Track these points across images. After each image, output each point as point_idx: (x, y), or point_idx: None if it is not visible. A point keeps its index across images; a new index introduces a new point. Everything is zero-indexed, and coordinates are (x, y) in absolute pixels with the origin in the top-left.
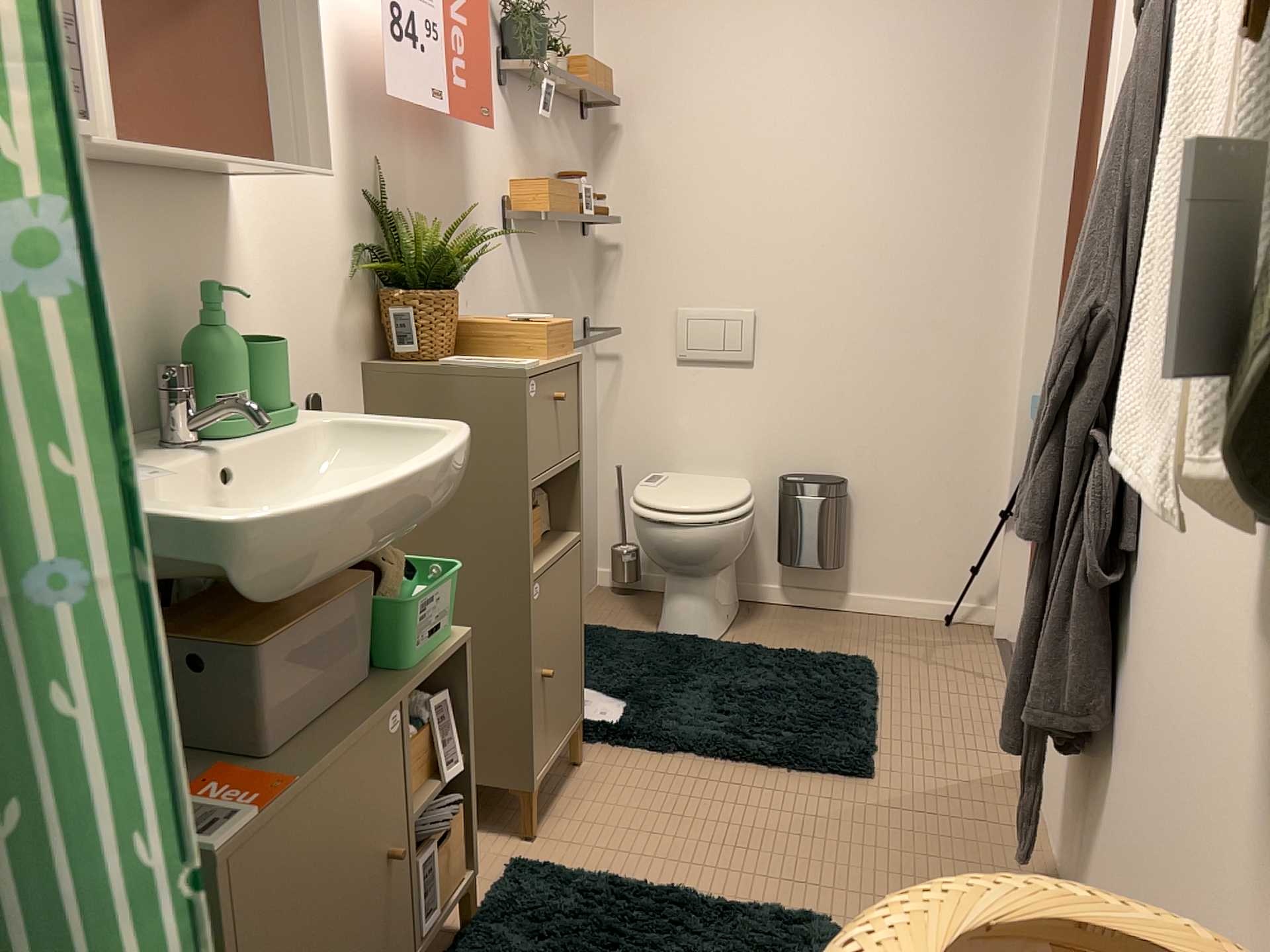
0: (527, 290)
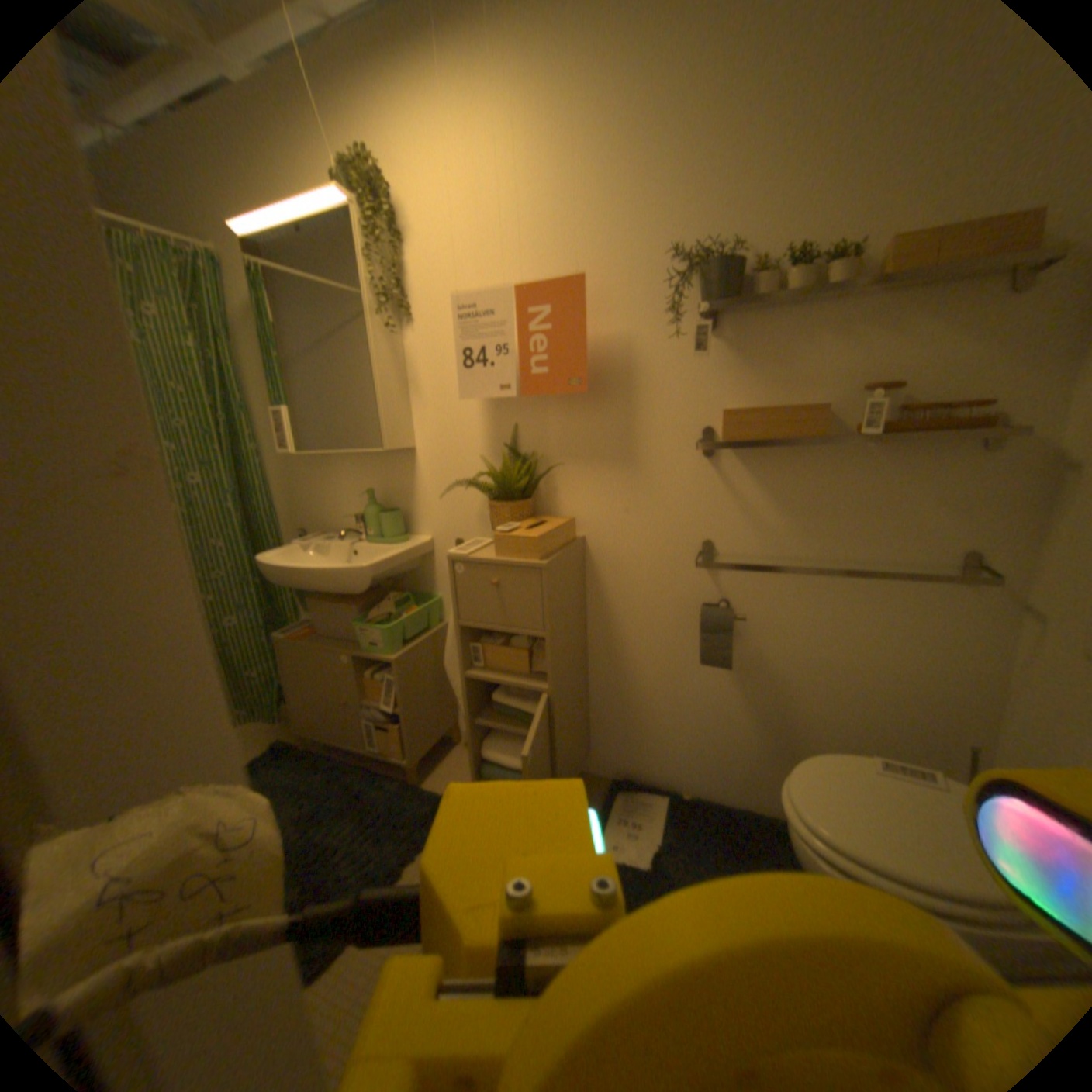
0: (755, 505)
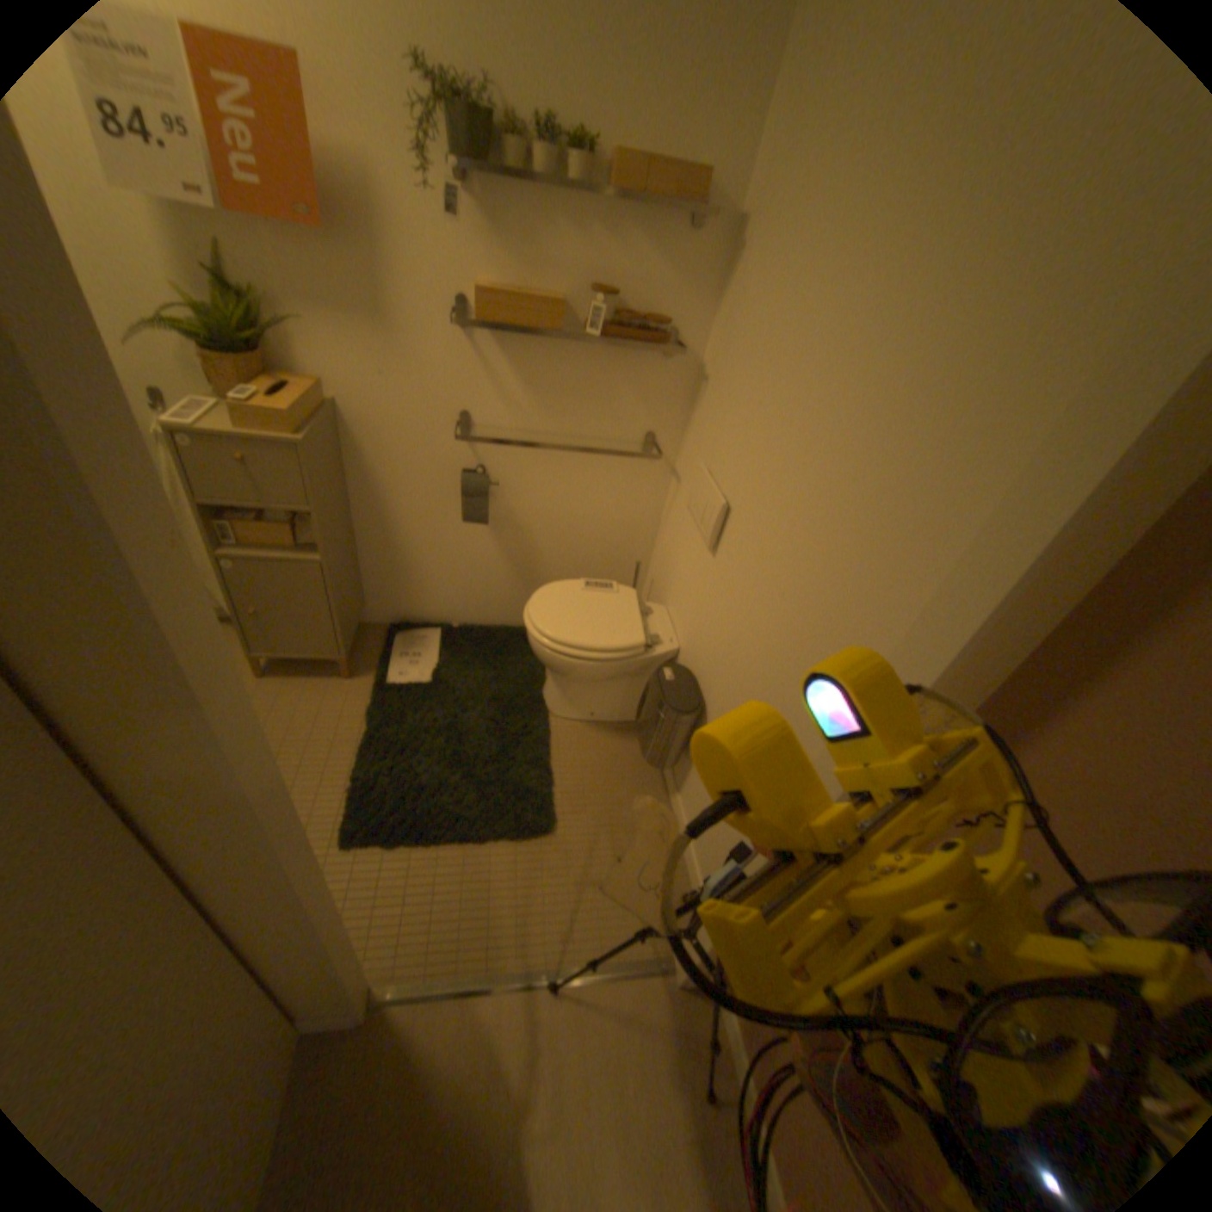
0: (504, 384)
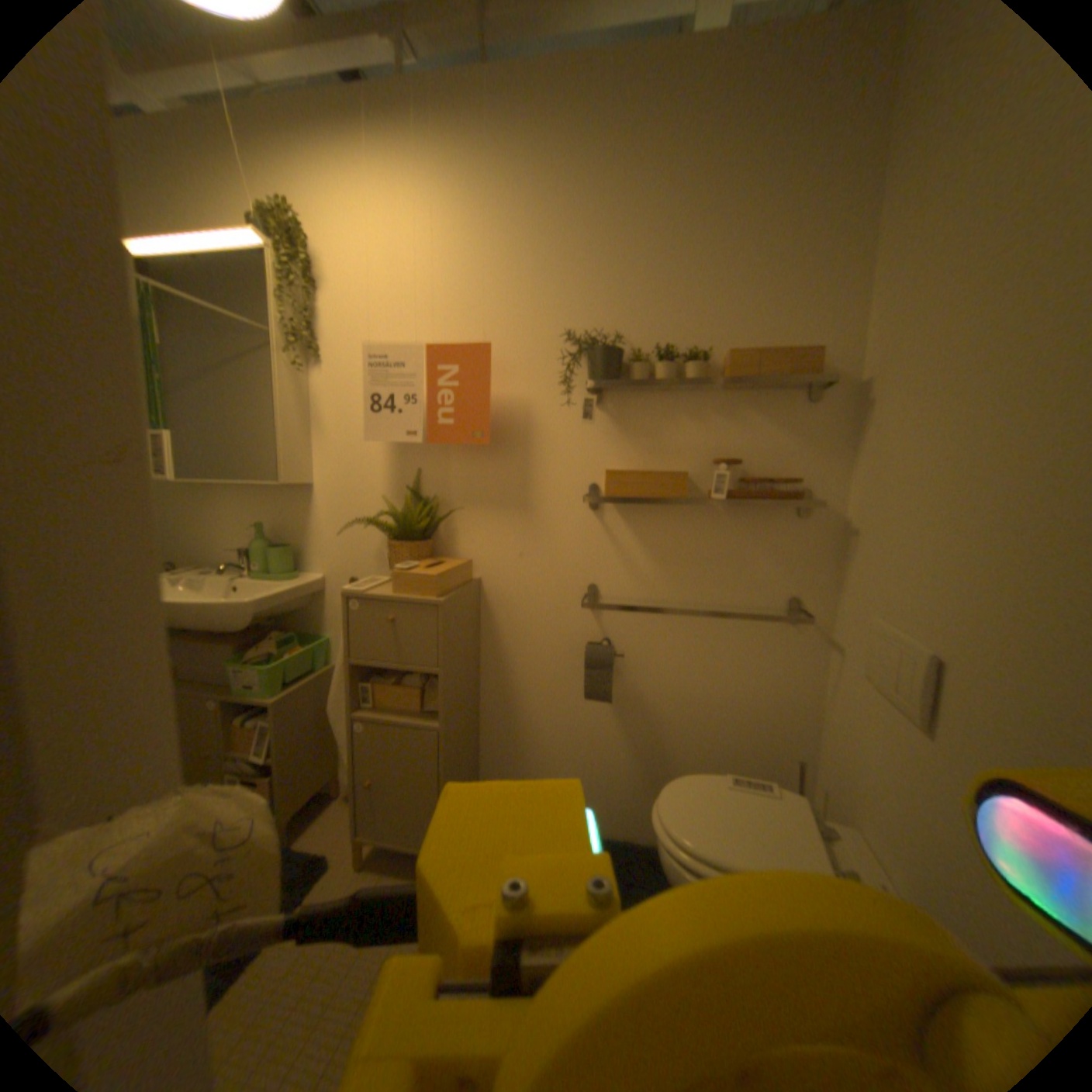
0: (630, 553)
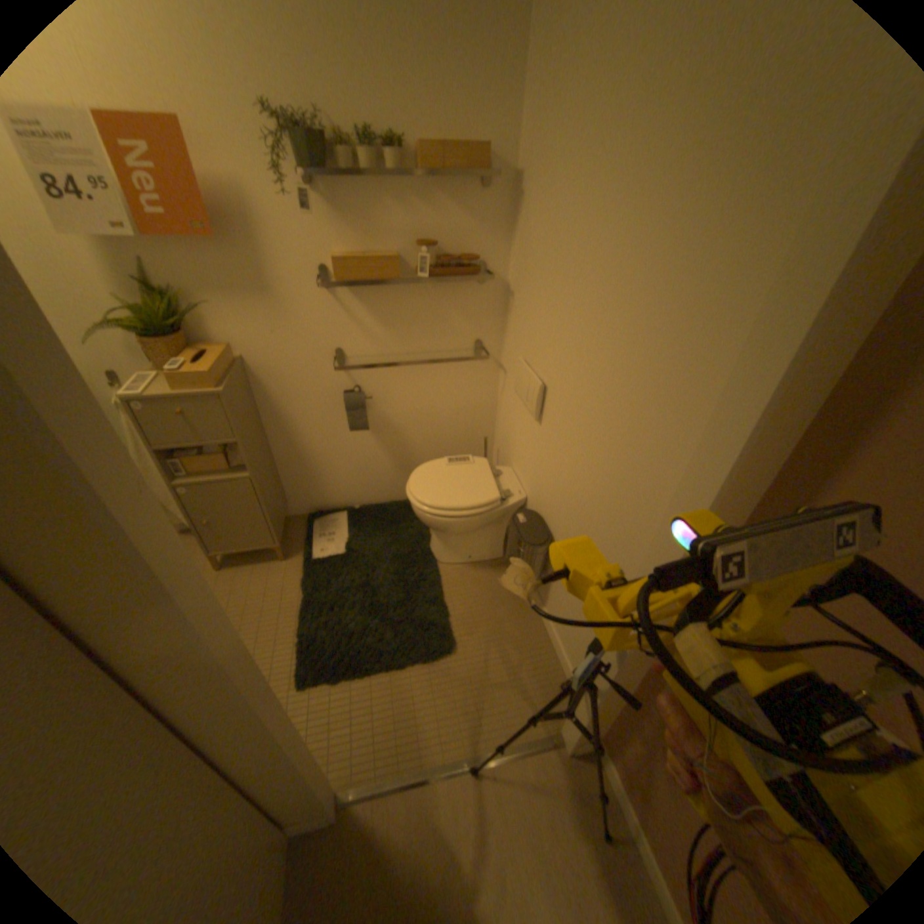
0: (363, 323)
